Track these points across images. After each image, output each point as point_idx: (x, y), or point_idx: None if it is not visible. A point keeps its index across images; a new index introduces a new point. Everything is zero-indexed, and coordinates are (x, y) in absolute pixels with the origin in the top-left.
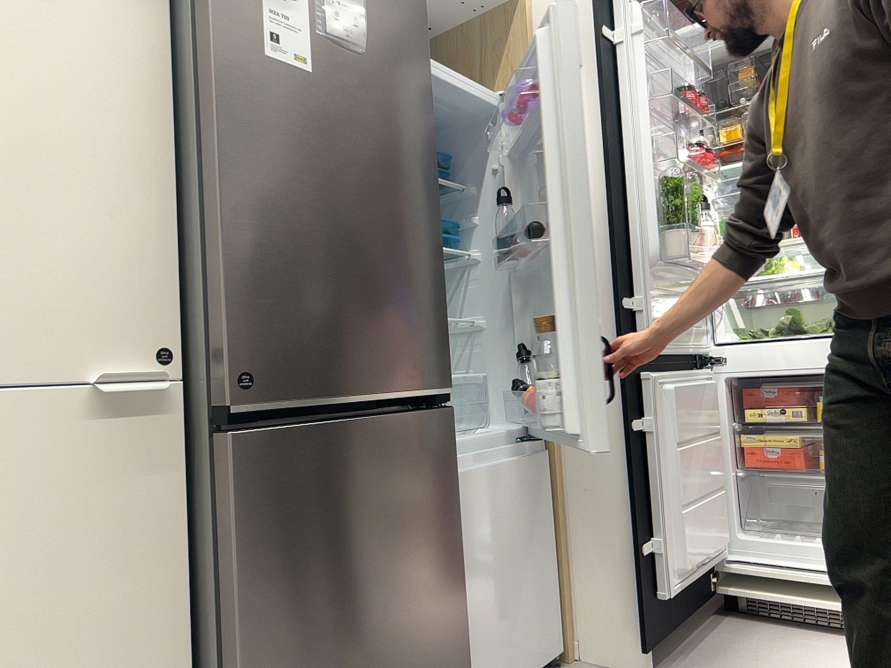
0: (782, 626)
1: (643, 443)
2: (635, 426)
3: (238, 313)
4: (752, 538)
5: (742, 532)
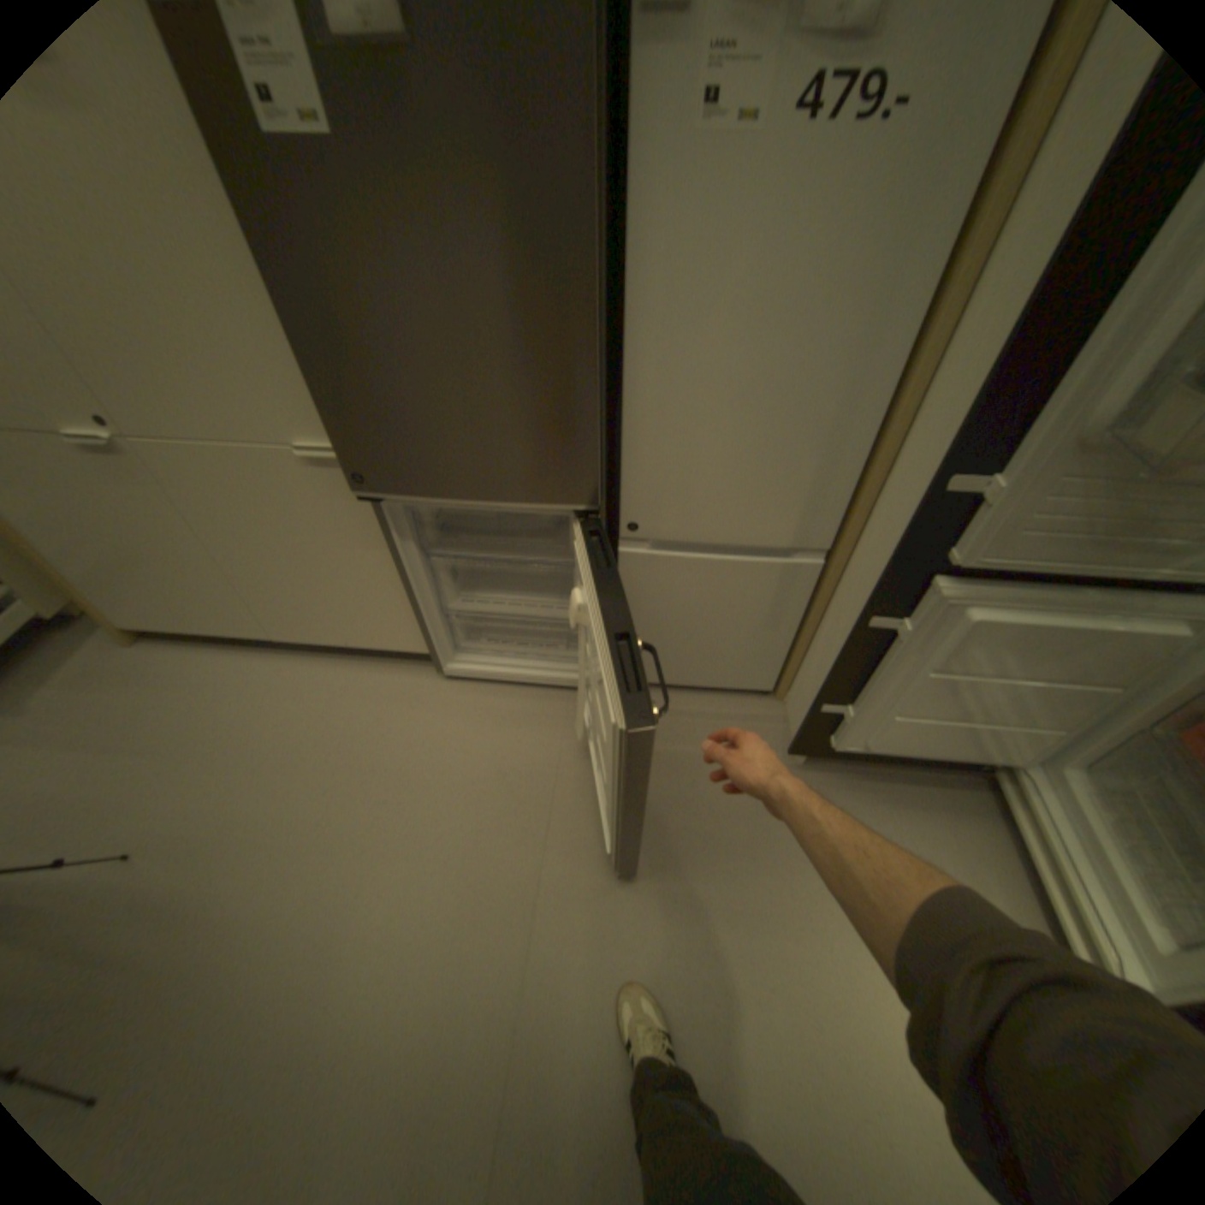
0: (1009, 854)
1: (888, 639)
2: (876, 622)
3: (339, 428)
4: (1078, 786)
5: (1084, 771)
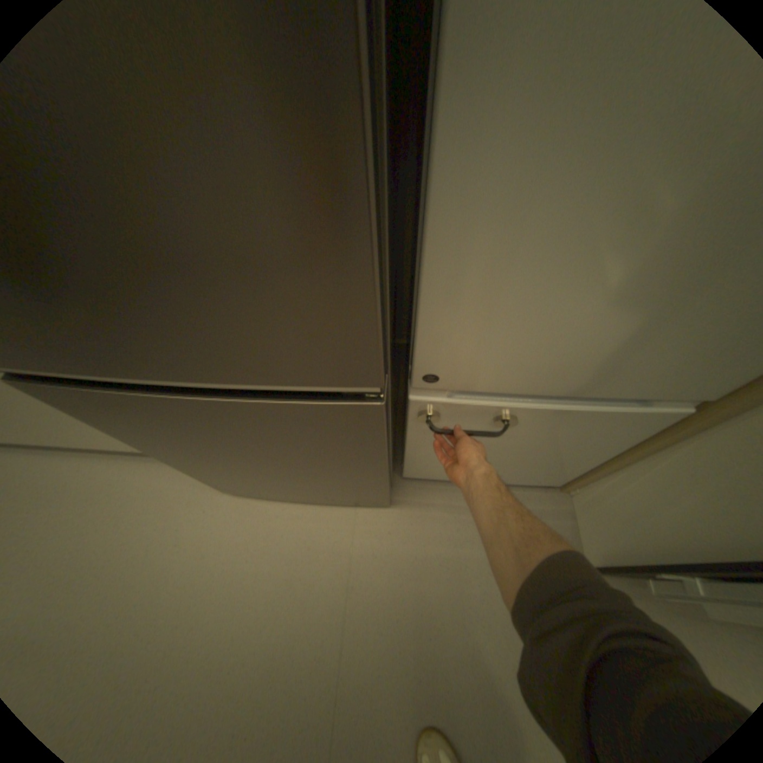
0: None
1: None
2: None
3: None
4: None
5: None
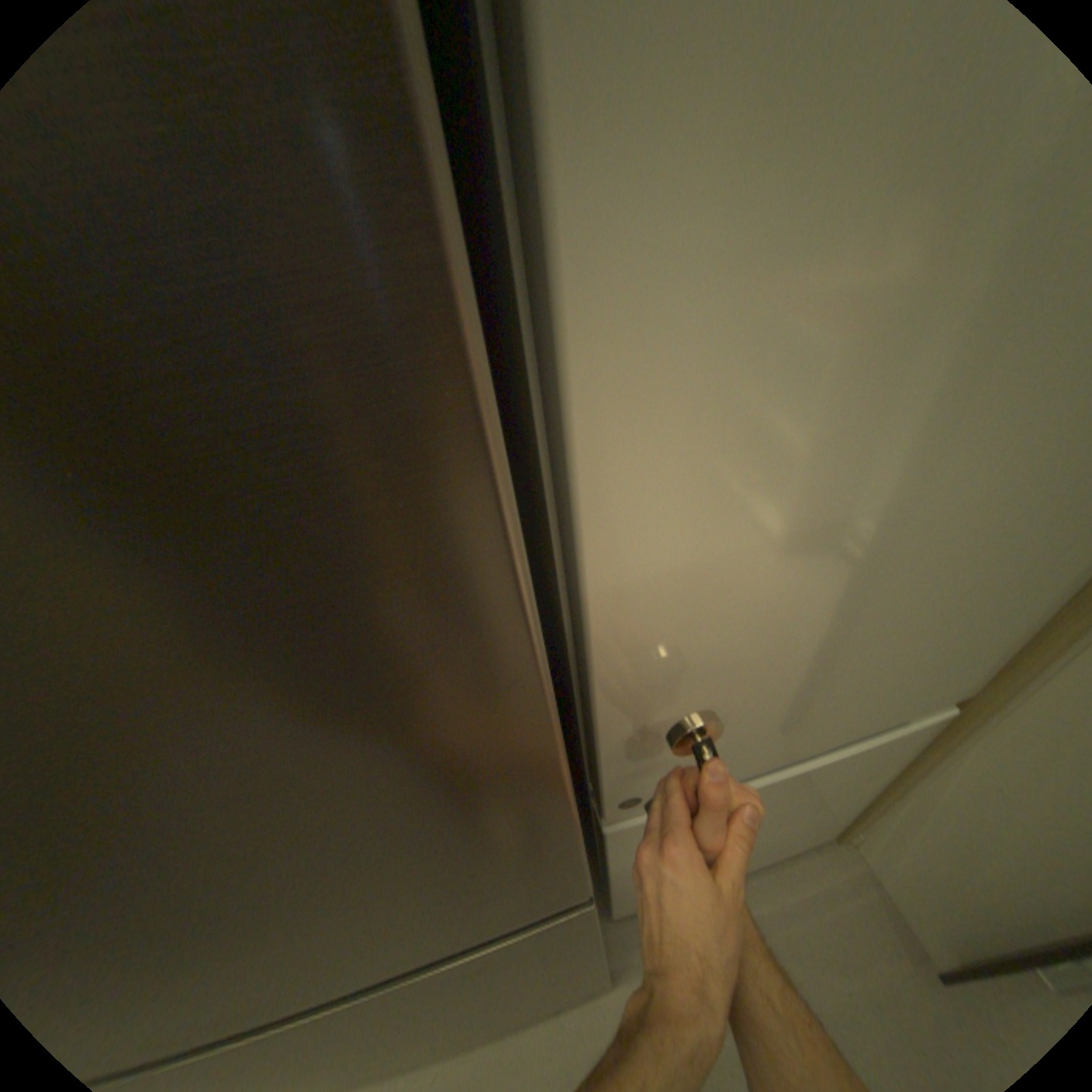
0: None
1: None
2: None
3: None
4: None
5: None
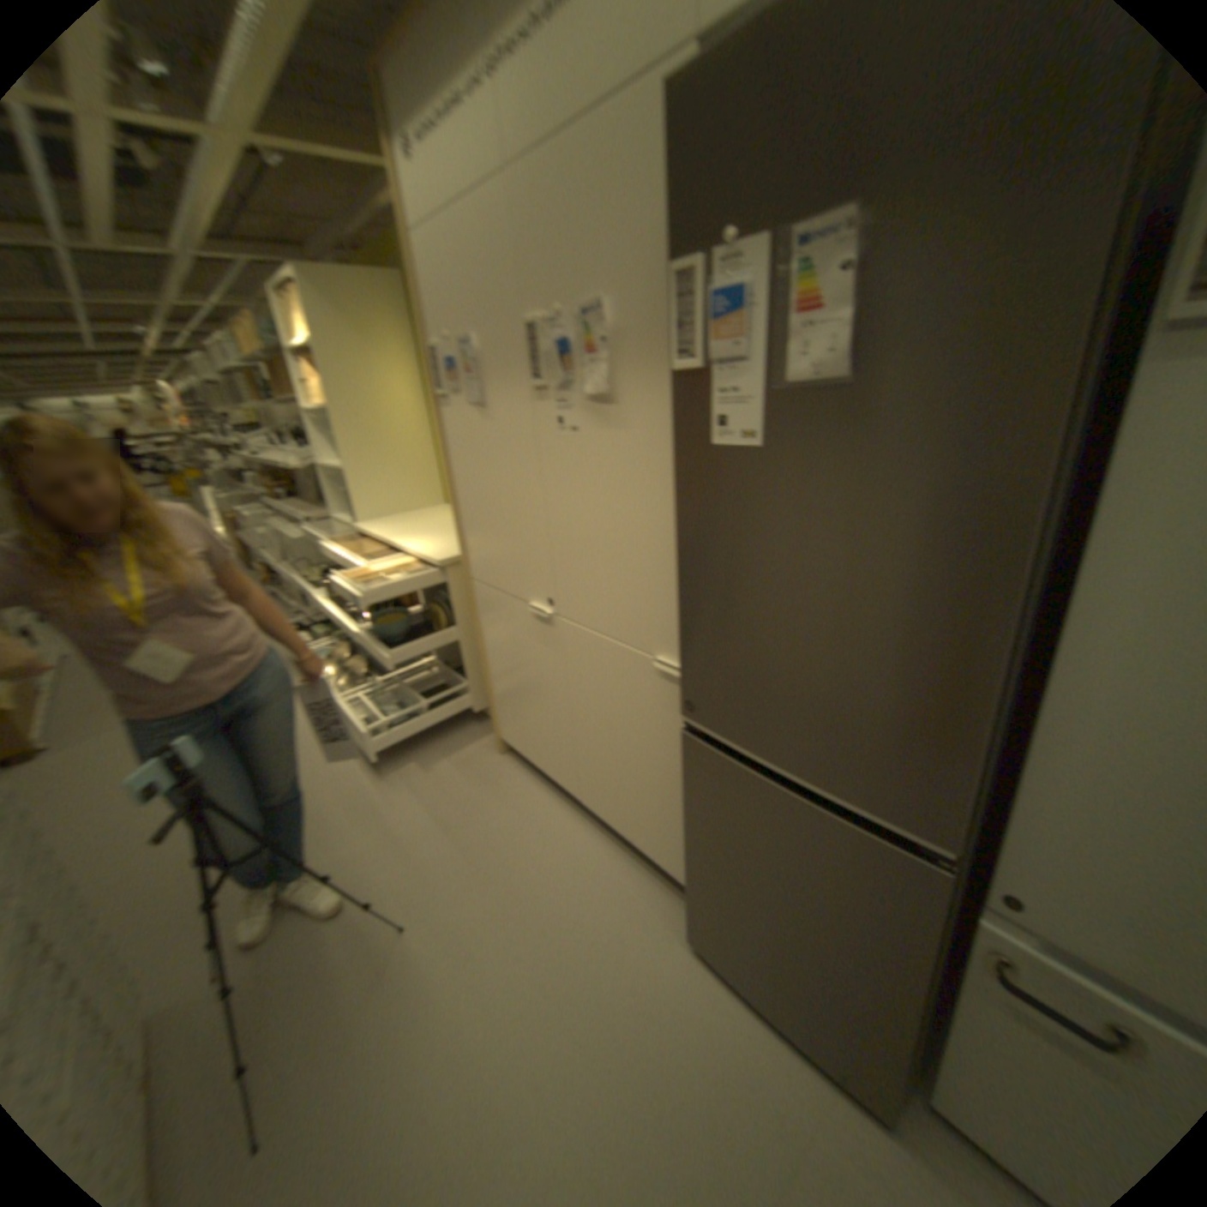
0: None
1: None
2: None
3: (686, 659)
4: None
5: None
